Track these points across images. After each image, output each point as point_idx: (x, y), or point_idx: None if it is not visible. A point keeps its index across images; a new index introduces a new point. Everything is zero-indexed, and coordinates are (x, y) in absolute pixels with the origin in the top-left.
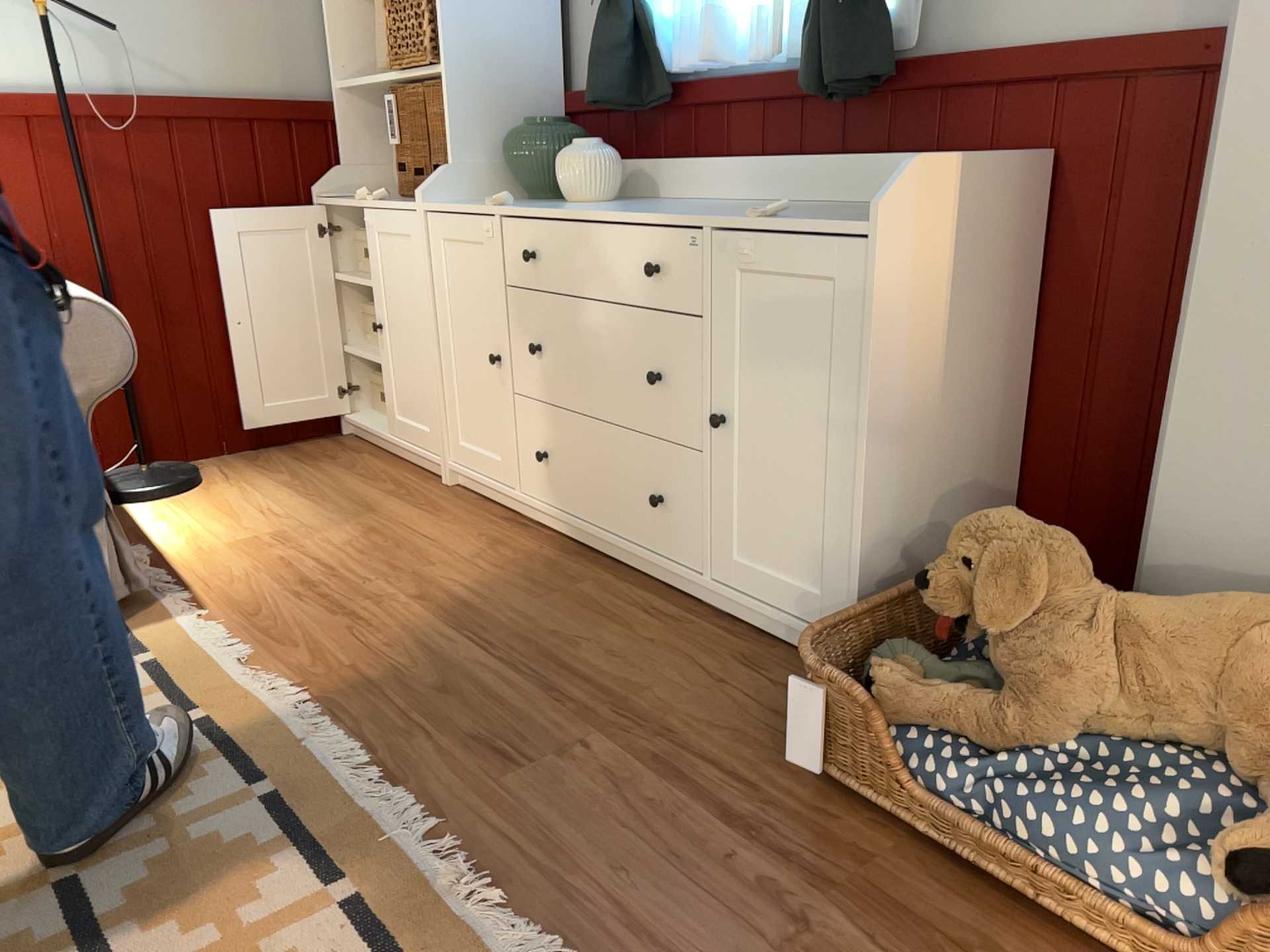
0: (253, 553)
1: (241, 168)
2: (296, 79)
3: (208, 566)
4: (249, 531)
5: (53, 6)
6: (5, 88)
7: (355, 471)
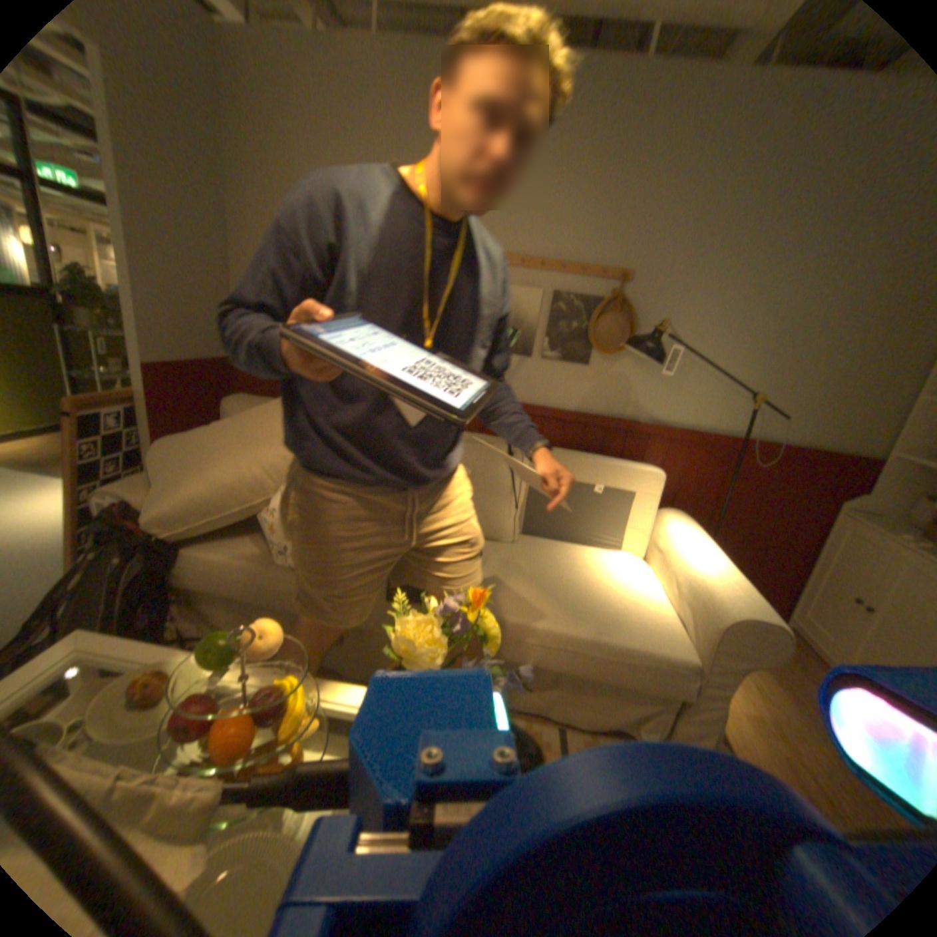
0: (765, 740)
1: (807, 483)
2: (868, 442)
3: (739, 735)
4: (756, 709)
5: (751, 393)
6: (708, 428)
7: (810, 677)
